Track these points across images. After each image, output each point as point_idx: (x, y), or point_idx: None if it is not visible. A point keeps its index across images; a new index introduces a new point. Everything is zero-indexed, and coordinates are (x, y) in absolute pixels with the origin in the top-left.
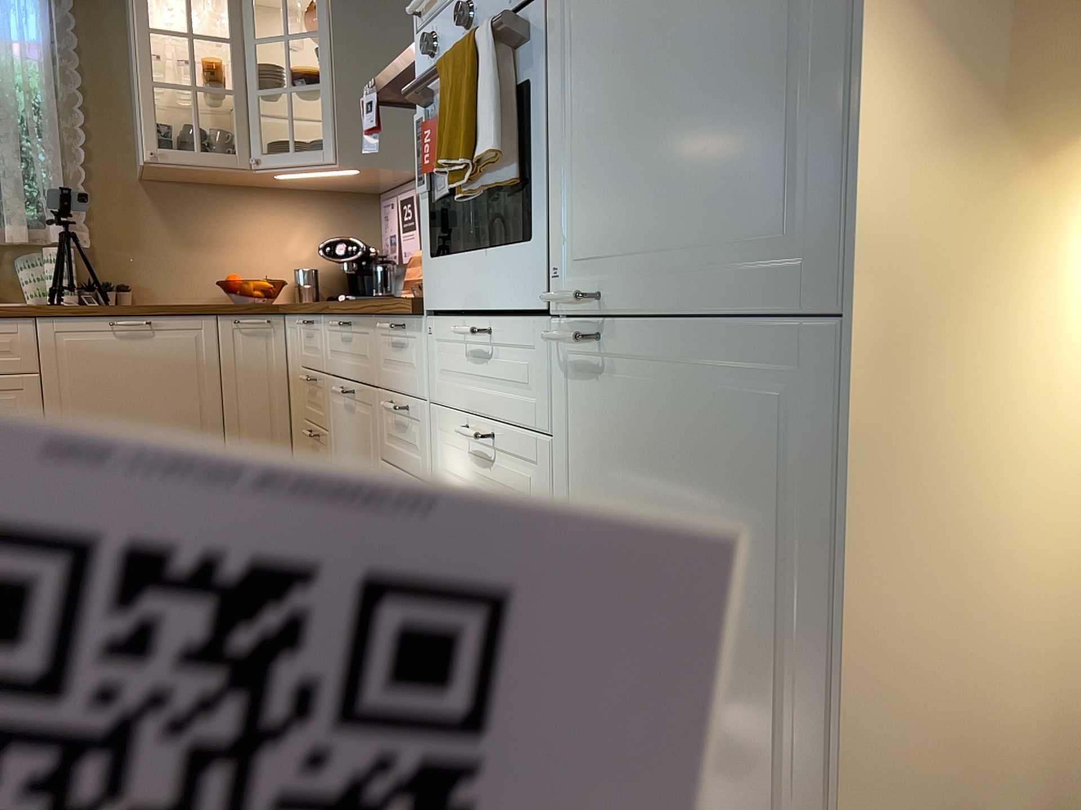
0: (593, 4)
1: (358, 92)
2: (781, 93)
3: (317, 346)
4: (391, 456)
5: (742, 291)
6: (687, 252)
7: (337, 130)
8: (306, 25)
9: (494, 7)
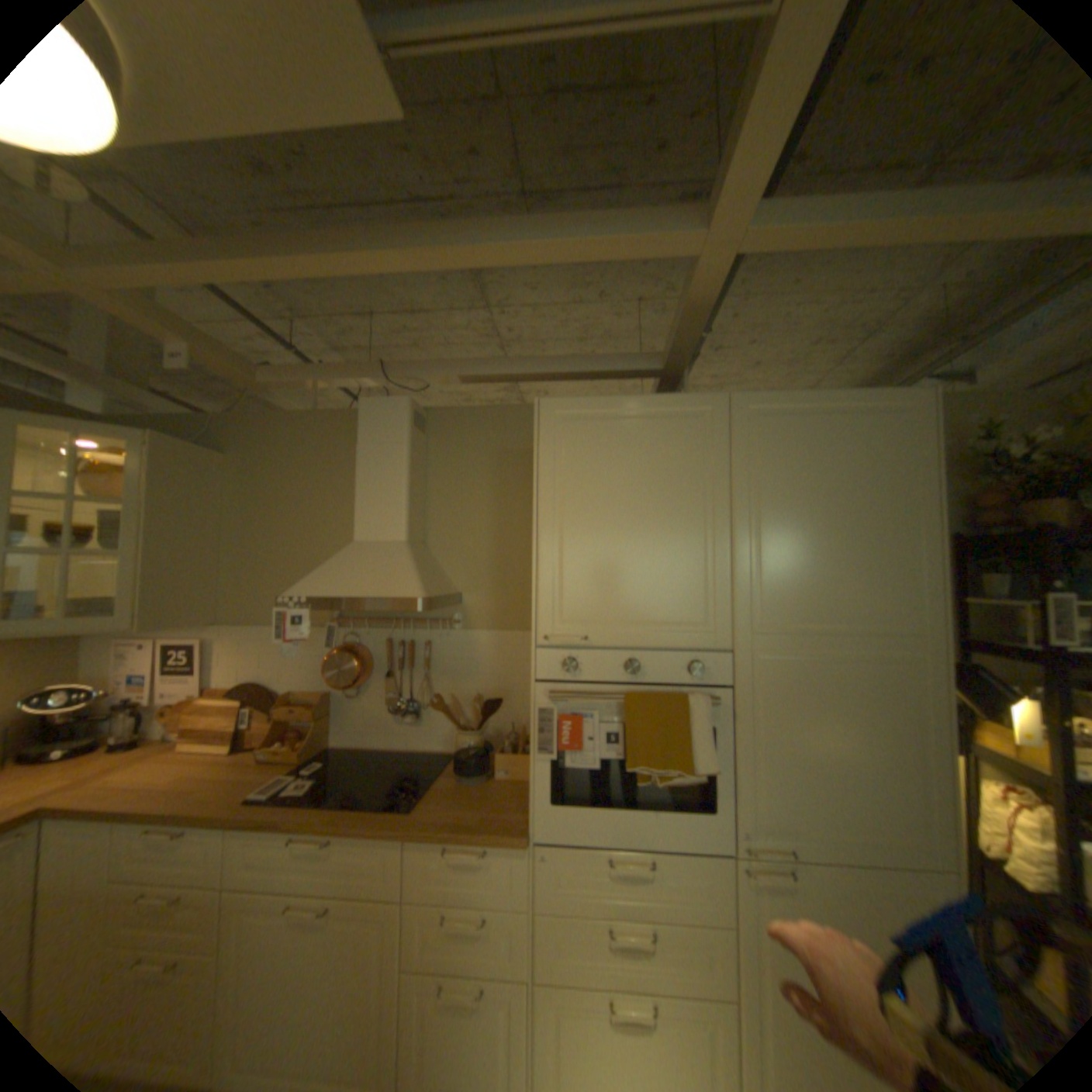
0: (777, 711)
1: (163, 560)
2: (911, 787)
3: (195, 861)
4: (431, 965)
5: (893, 859)
6: (855, 838)
7: (135, 597)
8: (84, 482)
9: (663, 673)
